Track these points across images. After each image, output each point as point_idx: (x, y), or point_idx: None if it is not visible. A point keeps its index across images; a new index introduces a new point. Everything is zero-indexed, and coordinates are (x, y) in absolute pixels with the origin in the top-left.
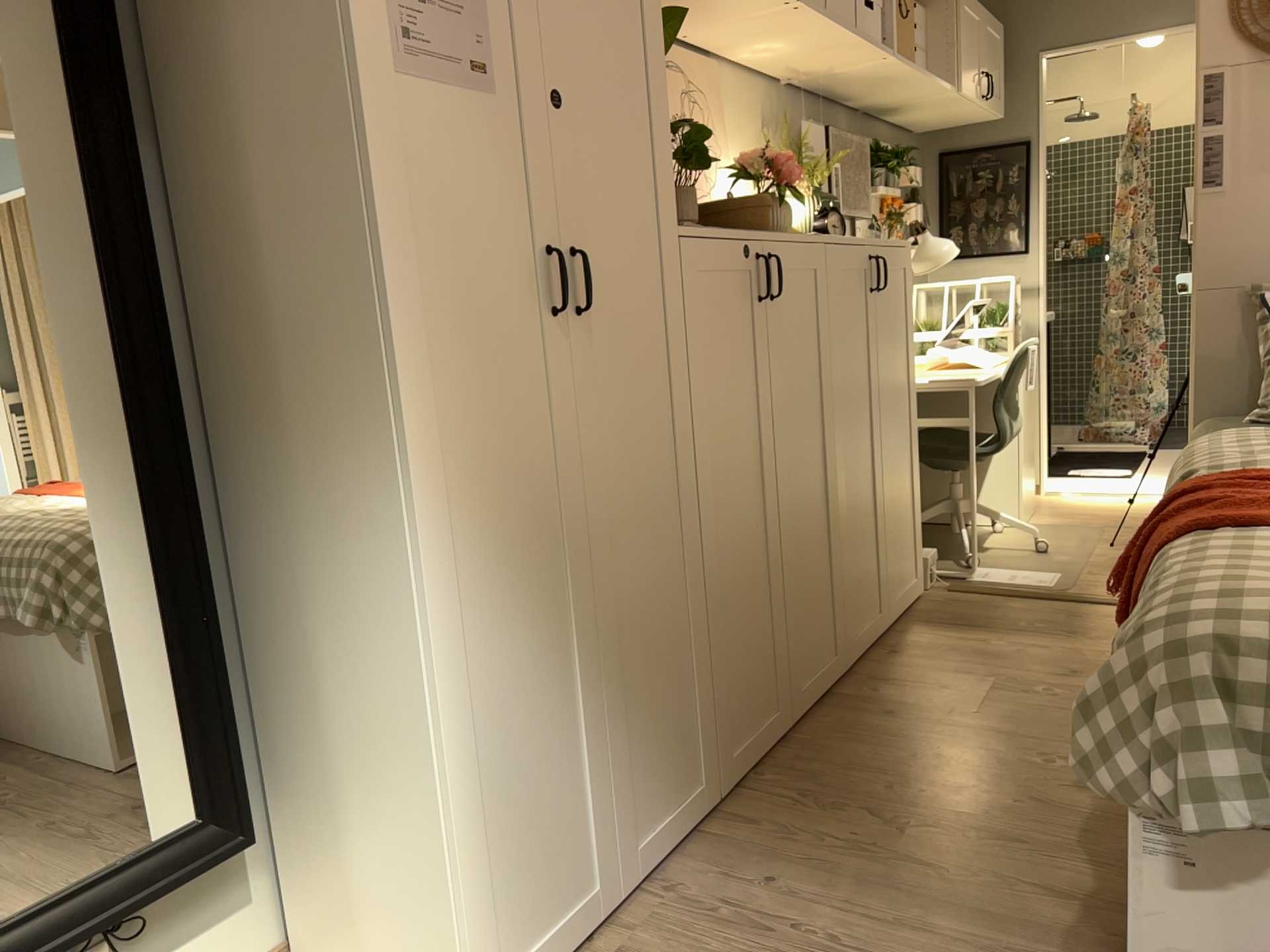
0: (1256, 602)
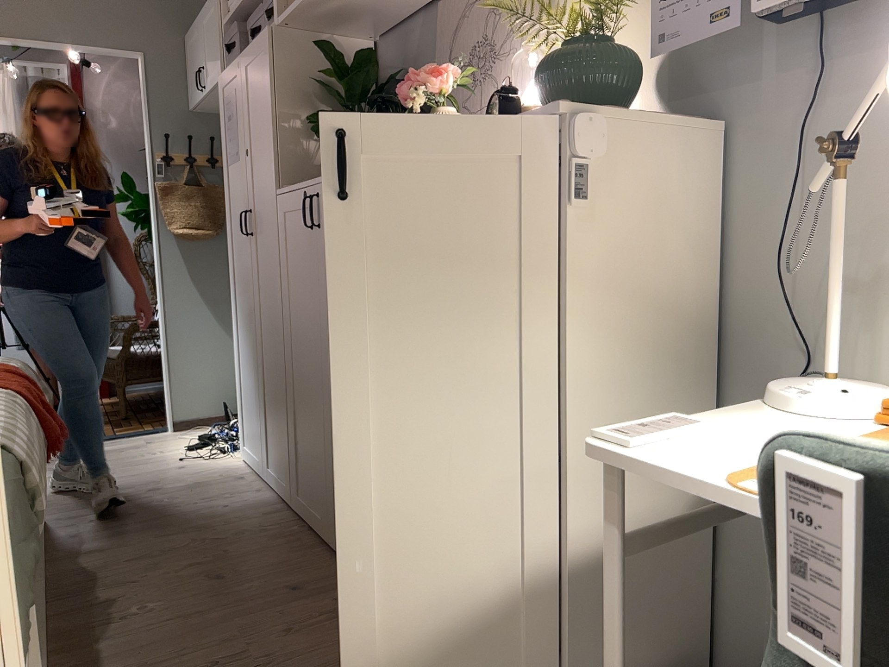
0: None
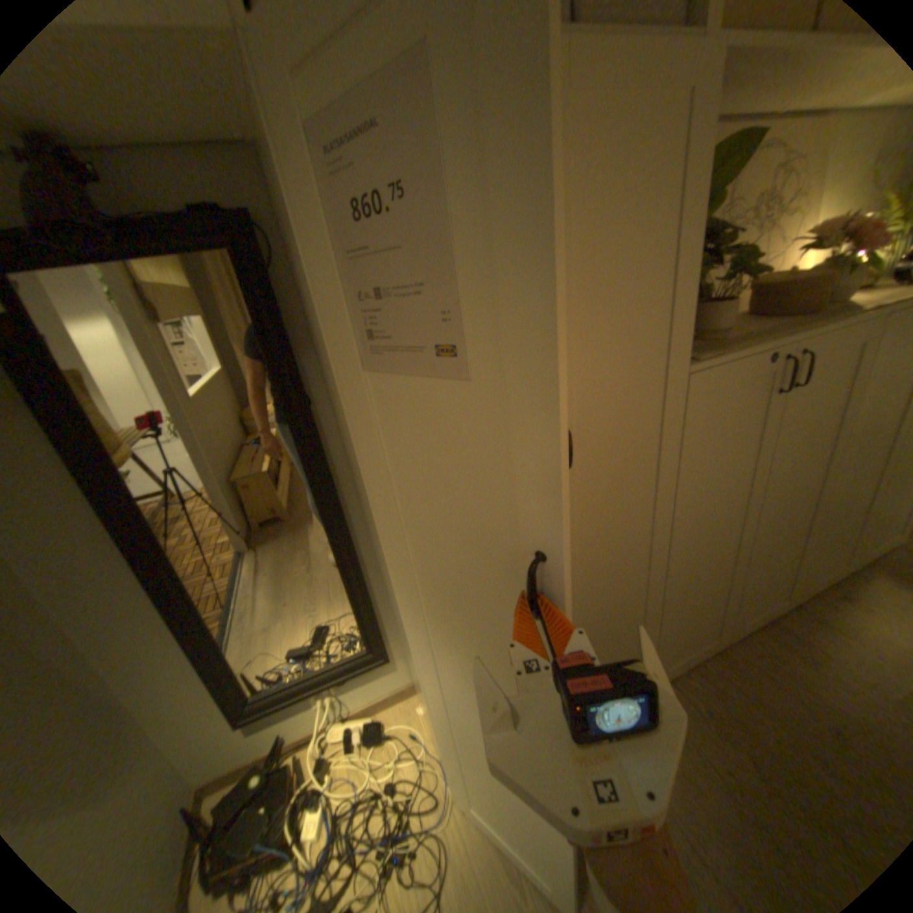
0: None
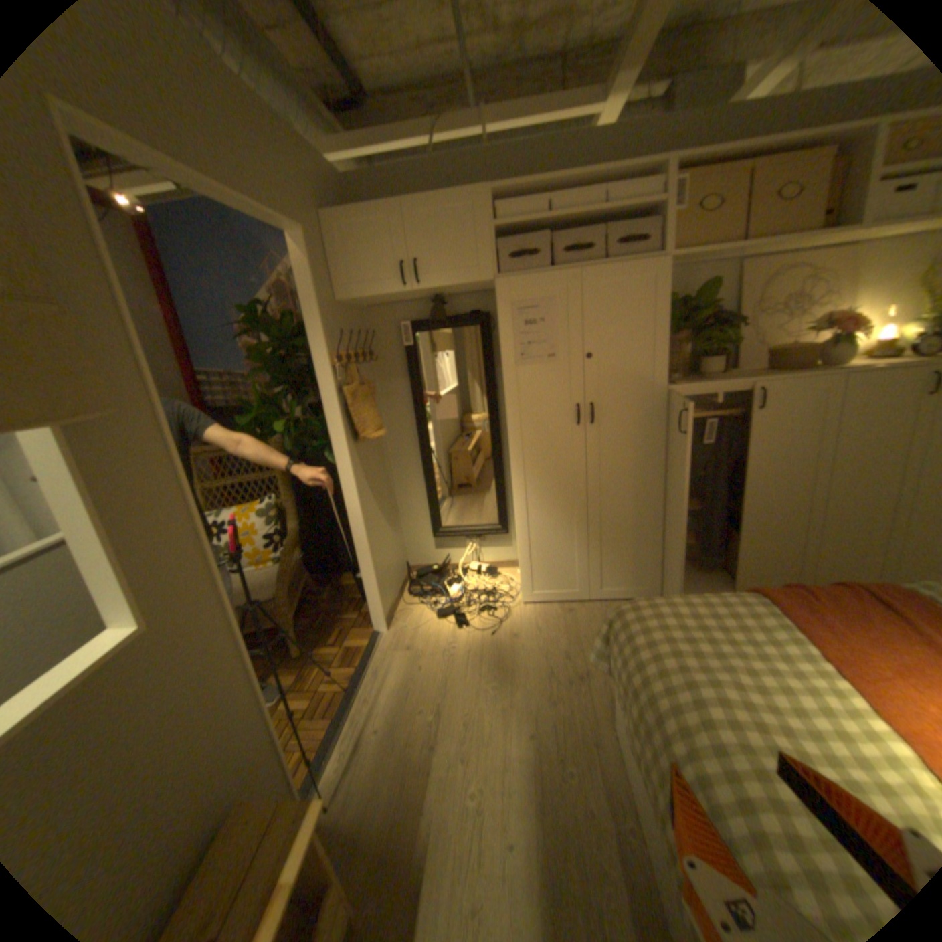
0: (659, 611)
